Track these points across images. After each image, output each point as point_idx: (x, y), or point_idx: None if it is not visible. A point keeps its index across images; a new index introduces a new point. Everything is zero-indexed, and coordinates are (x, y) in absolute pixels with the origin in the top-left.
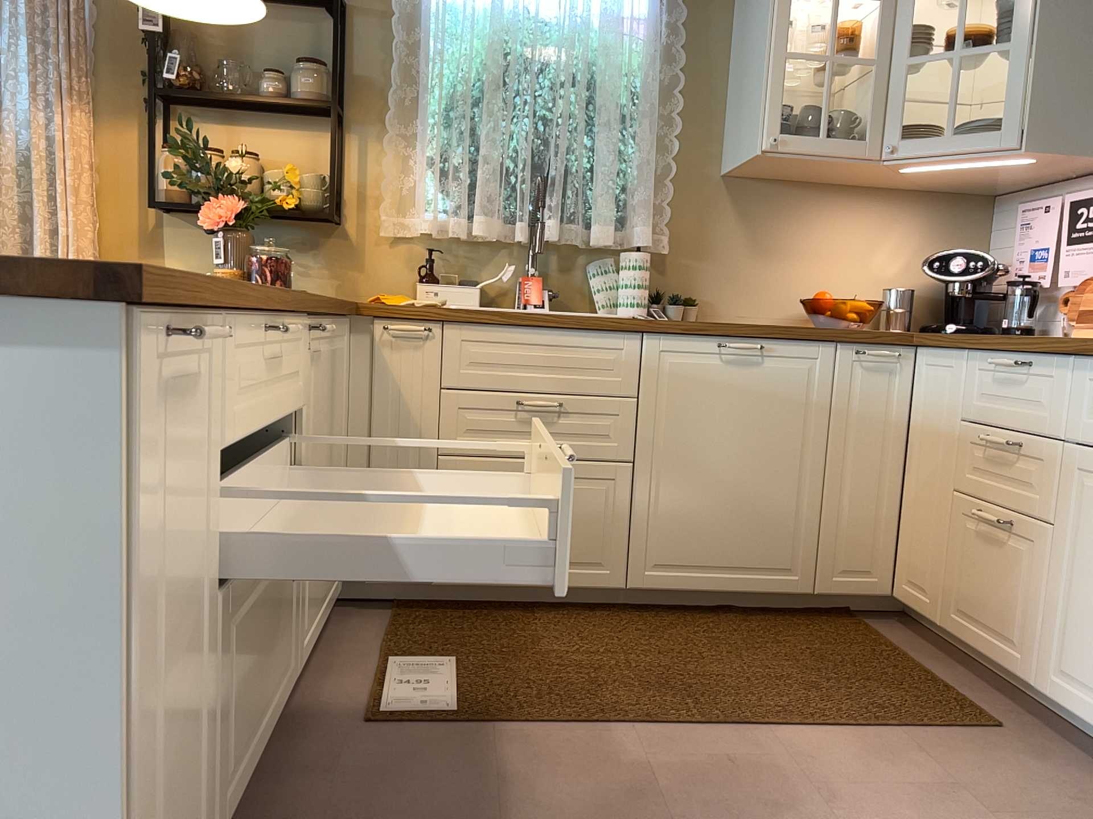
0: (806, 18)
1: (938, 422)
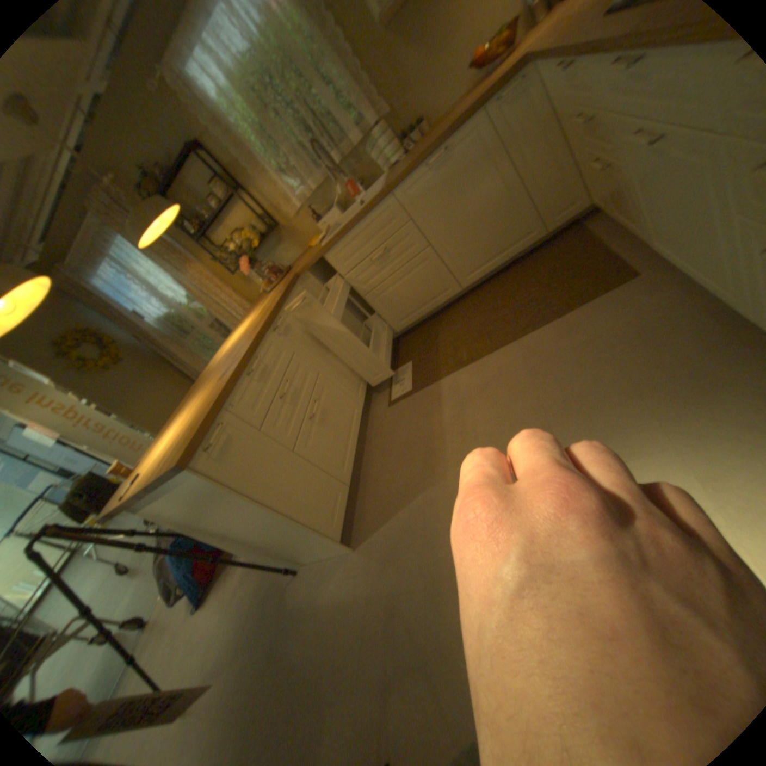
0: None
1: (561, 106)
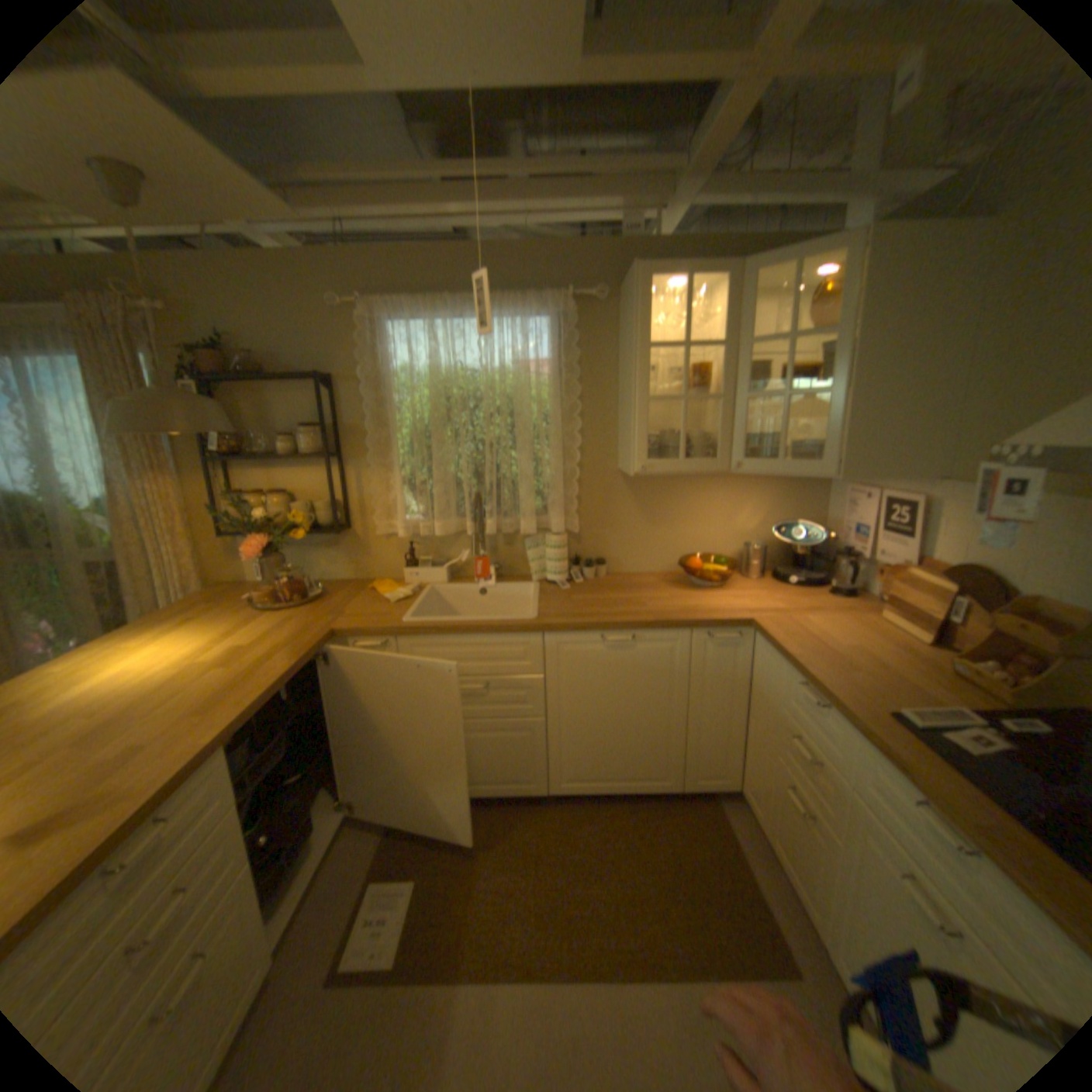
0: (671, 353)
1: (767, 696)
